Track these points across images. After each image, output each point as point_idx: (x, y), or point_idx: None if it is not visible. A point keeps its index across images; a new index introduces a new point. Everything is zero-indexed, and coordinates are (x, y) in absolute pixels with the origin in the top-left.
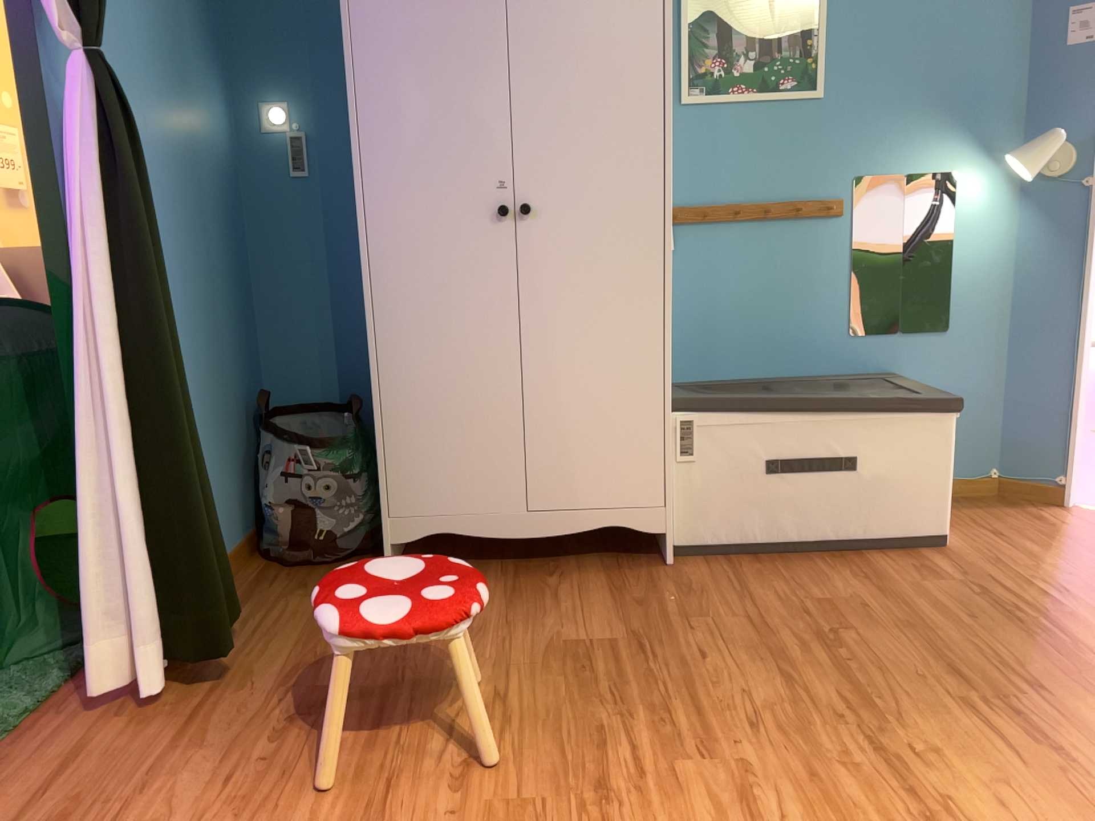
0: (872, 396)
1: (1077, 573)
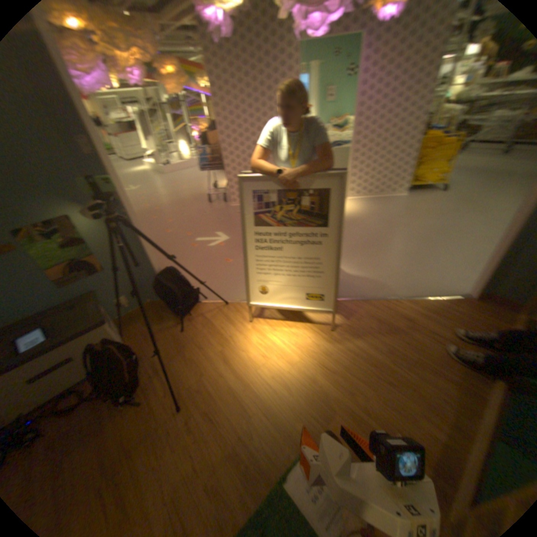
0: (61, 334)
1: (163, 352)
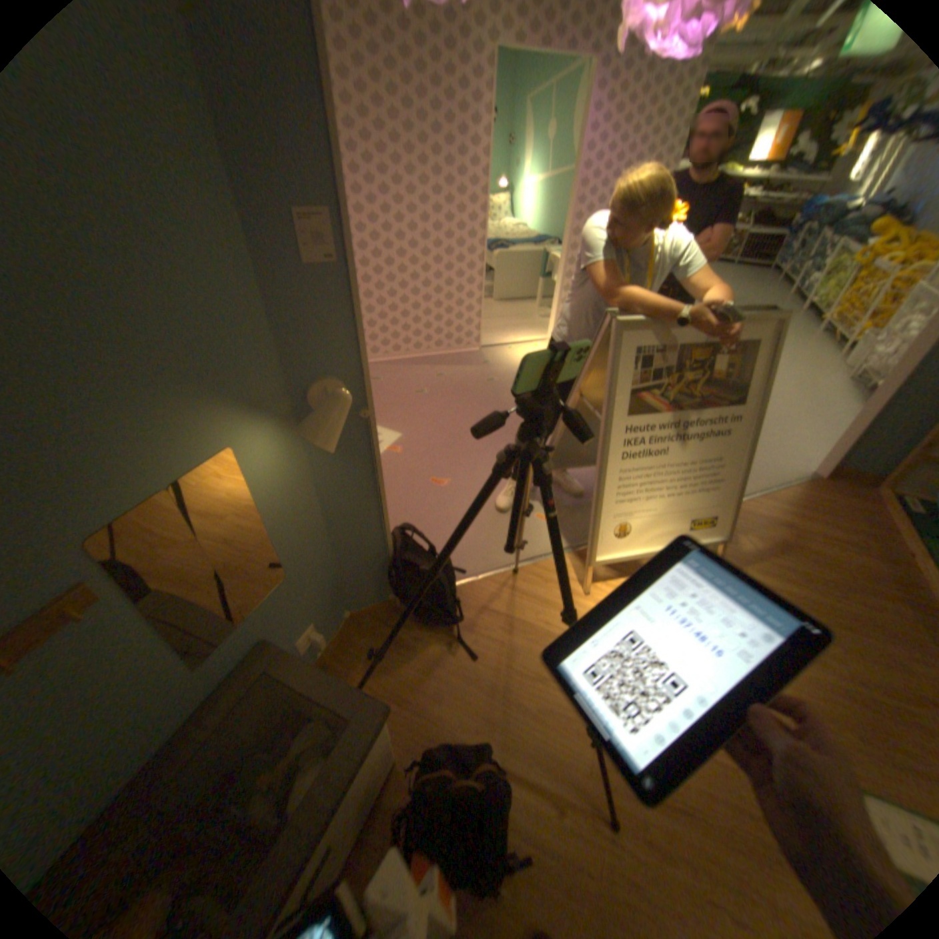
0: (312, 793)
1: (475, 716)
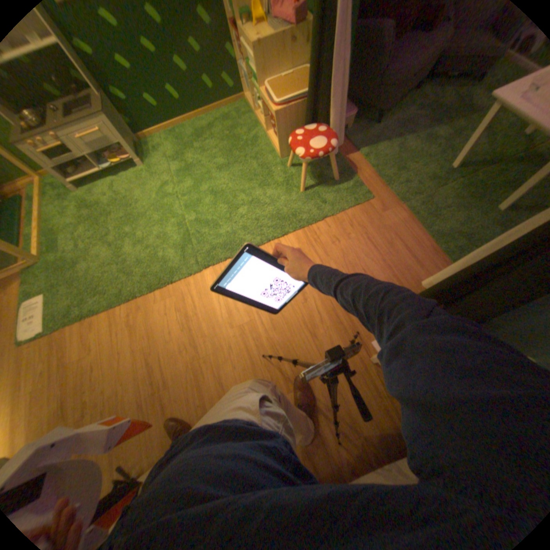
0: None
1: None
